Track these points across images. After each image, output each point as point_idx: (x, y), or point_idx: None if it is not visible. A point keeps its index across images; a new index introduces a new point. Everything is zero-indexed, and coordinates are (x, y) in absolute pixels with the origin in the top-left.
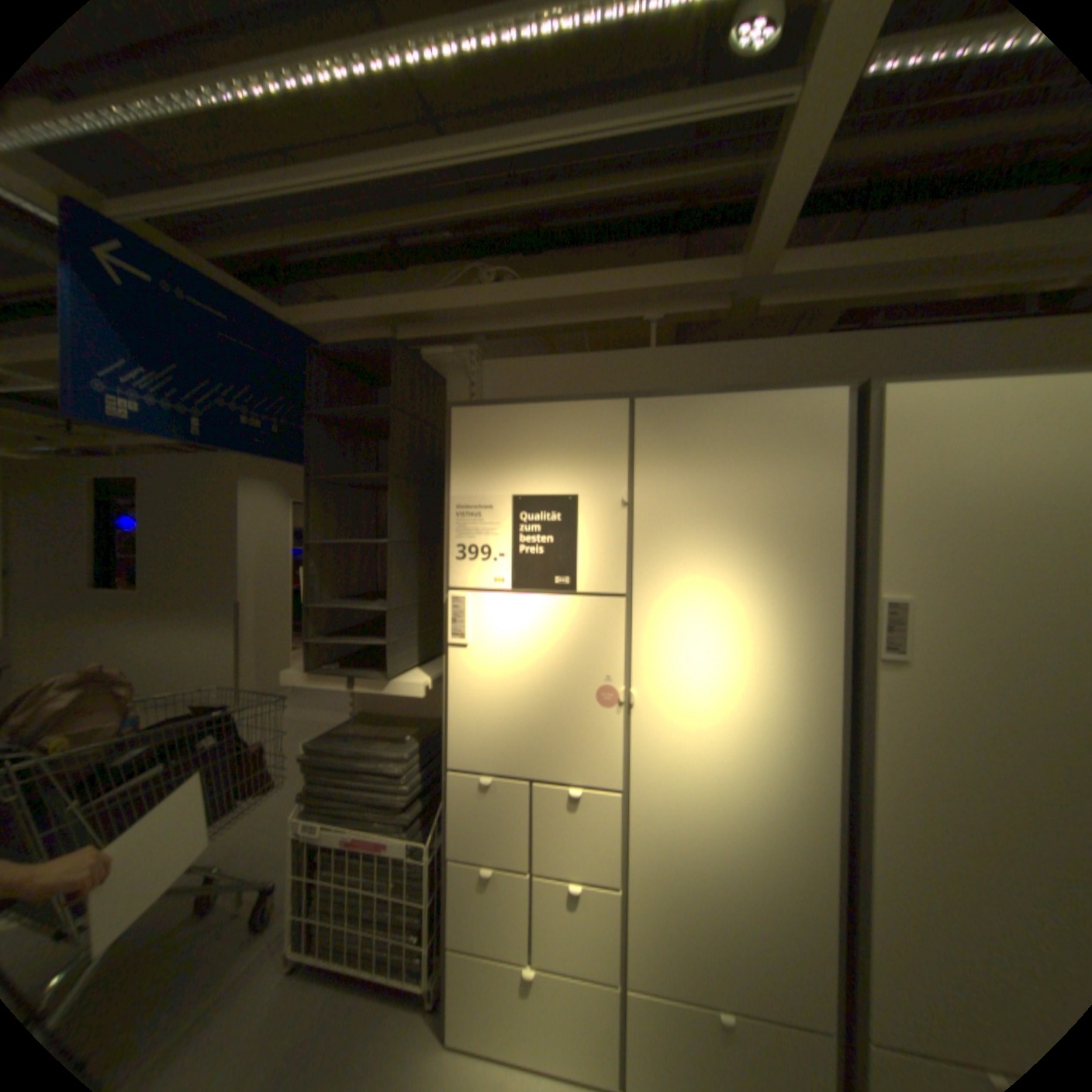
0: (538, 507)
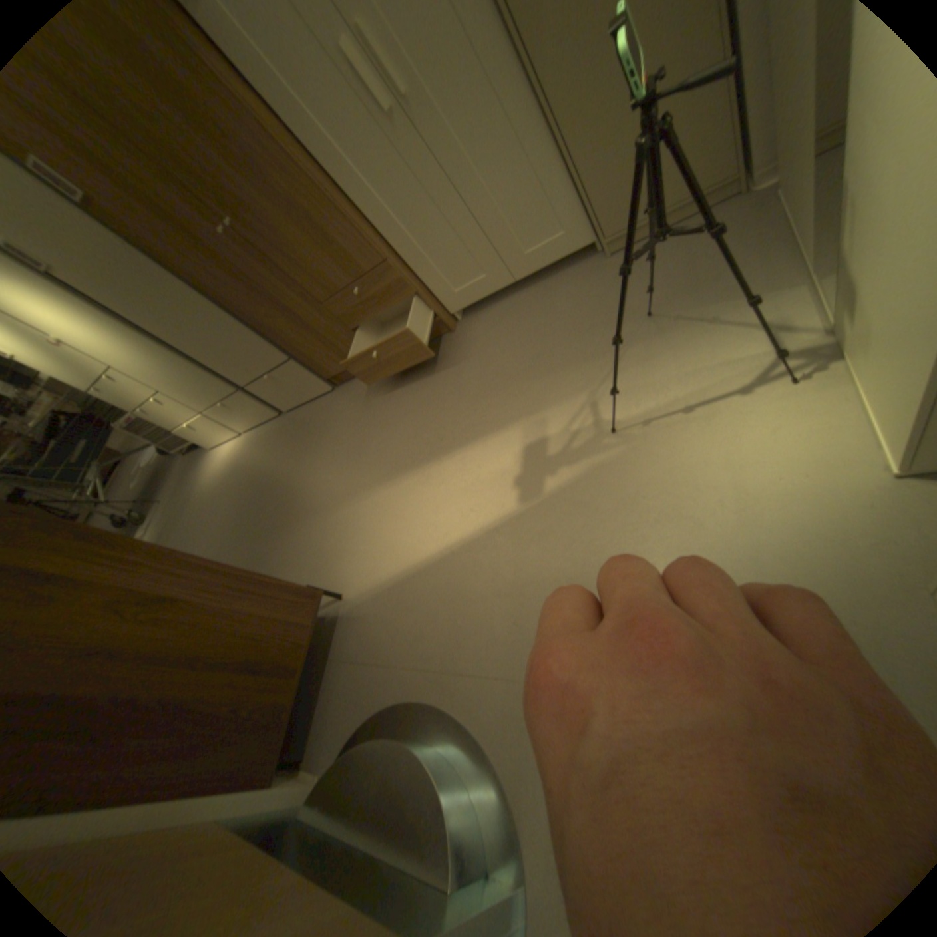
0: None
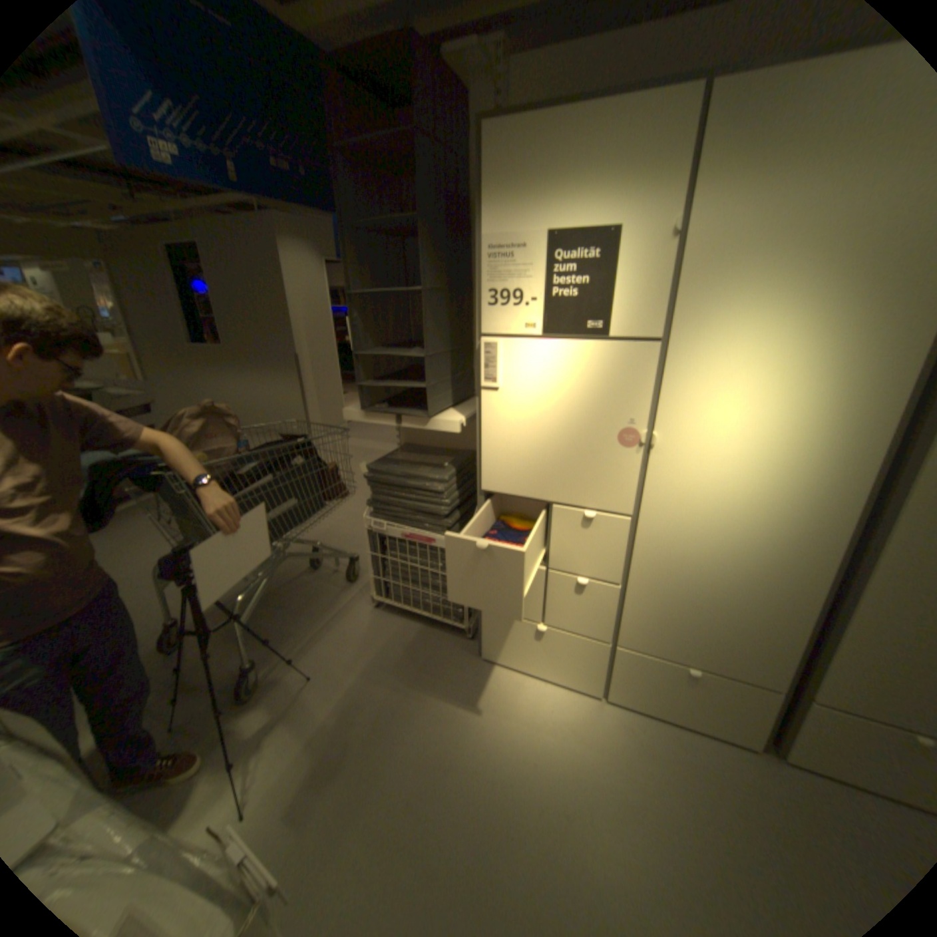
0: (576, 242)
